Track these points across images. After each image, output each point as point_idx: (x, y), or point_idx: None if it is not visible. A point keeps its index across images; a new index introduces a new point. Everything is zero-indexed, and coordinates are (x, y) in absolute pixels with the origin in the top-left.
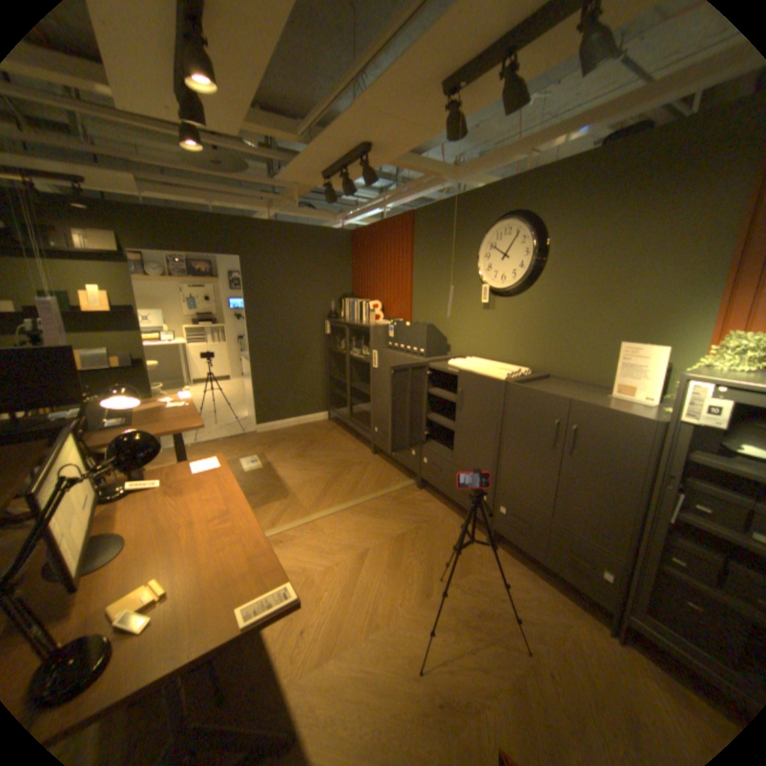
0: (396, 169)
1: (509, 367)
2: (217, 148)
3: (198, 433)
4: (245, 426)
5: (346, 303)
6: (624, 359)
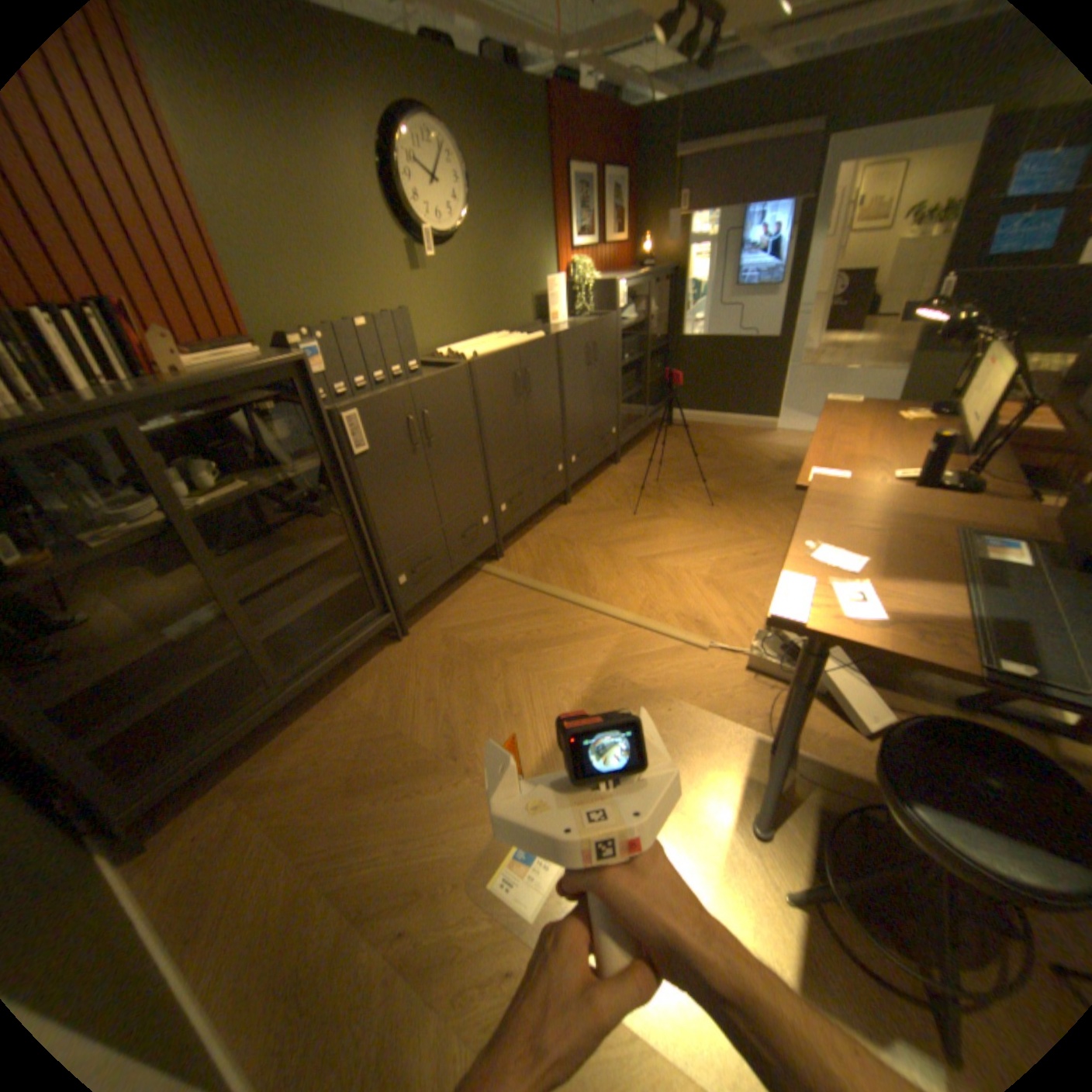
0: None
1: (498, 335)
2: None
3: None
4: None
5: None
6: (551, 292)
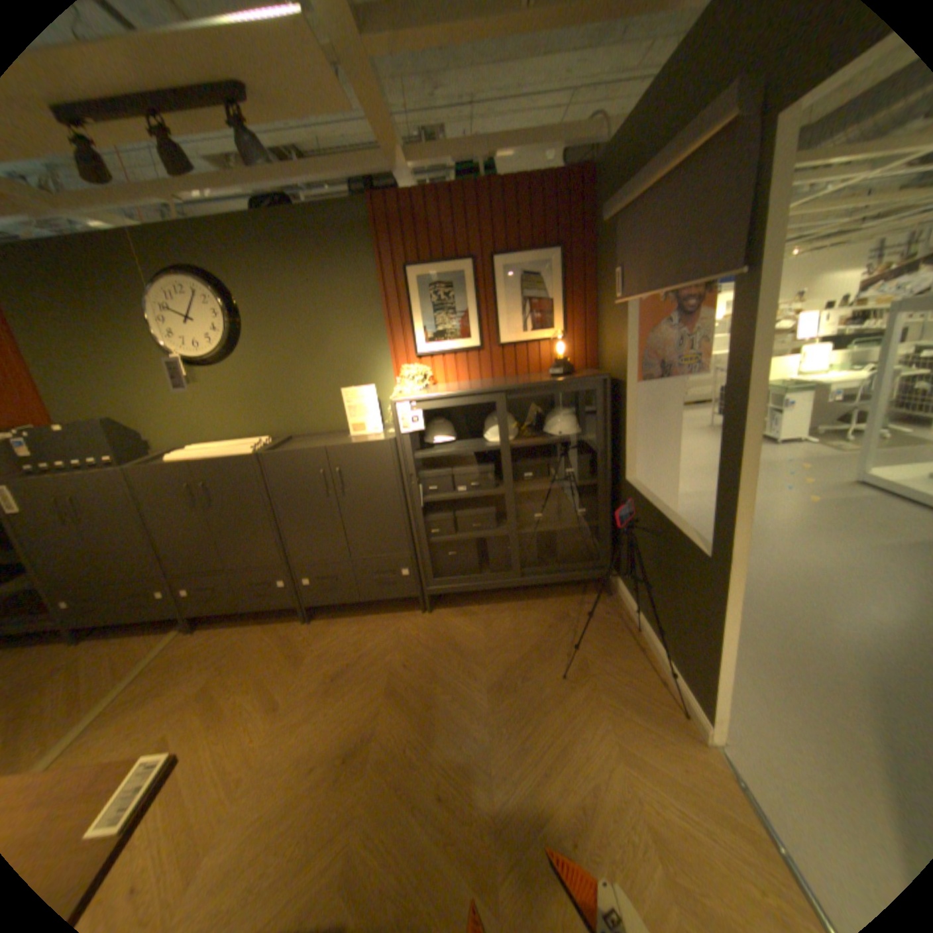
0: None
1: (246, 441)
2: None
3: None
4: None
5: None
6: (347, 403)
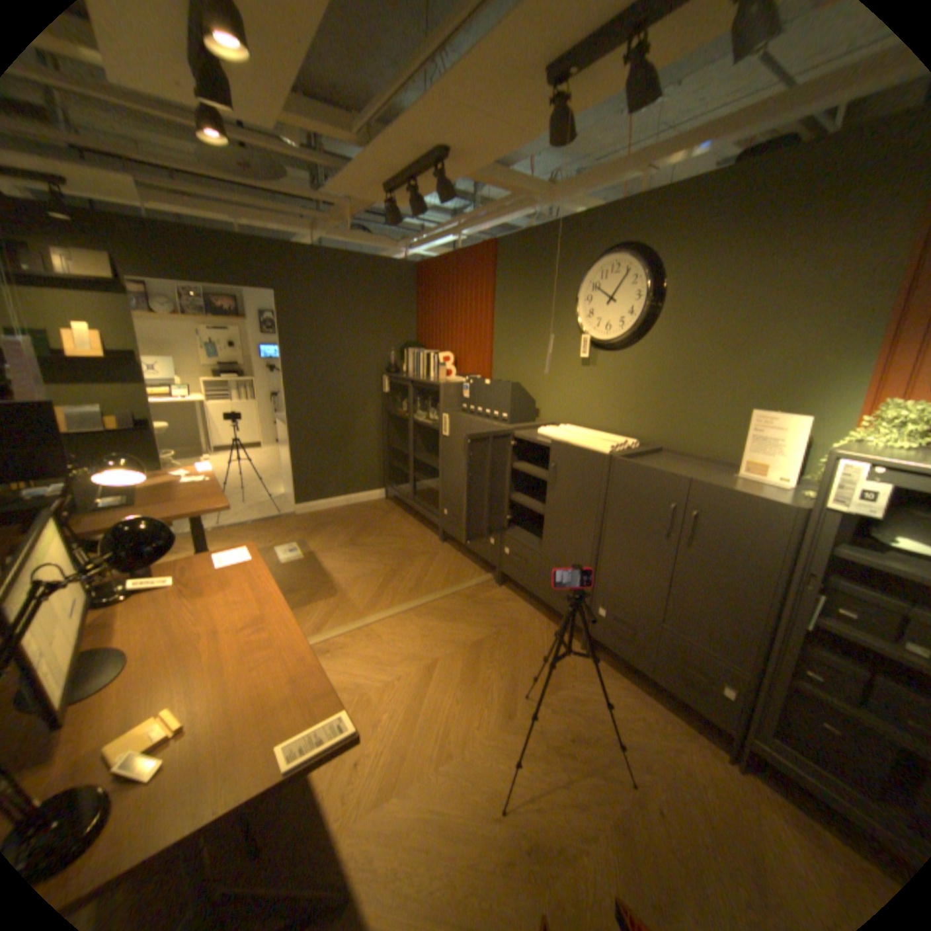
0: (473, 186)
1: (613, 438)
2: (245, 149)
3: (221, 515)
4: (281, 507)
5: (409, 355)
6: (756, 430)
